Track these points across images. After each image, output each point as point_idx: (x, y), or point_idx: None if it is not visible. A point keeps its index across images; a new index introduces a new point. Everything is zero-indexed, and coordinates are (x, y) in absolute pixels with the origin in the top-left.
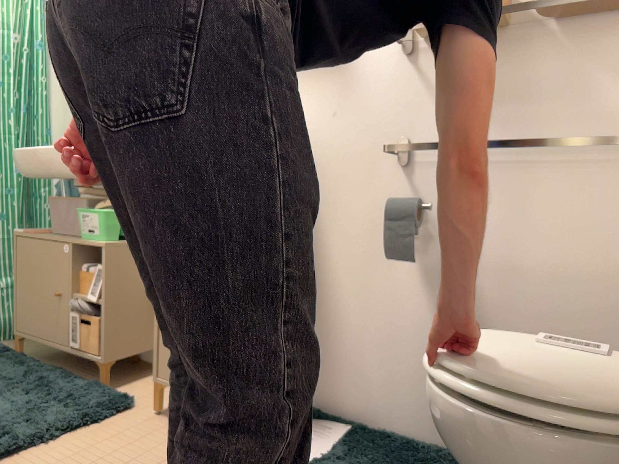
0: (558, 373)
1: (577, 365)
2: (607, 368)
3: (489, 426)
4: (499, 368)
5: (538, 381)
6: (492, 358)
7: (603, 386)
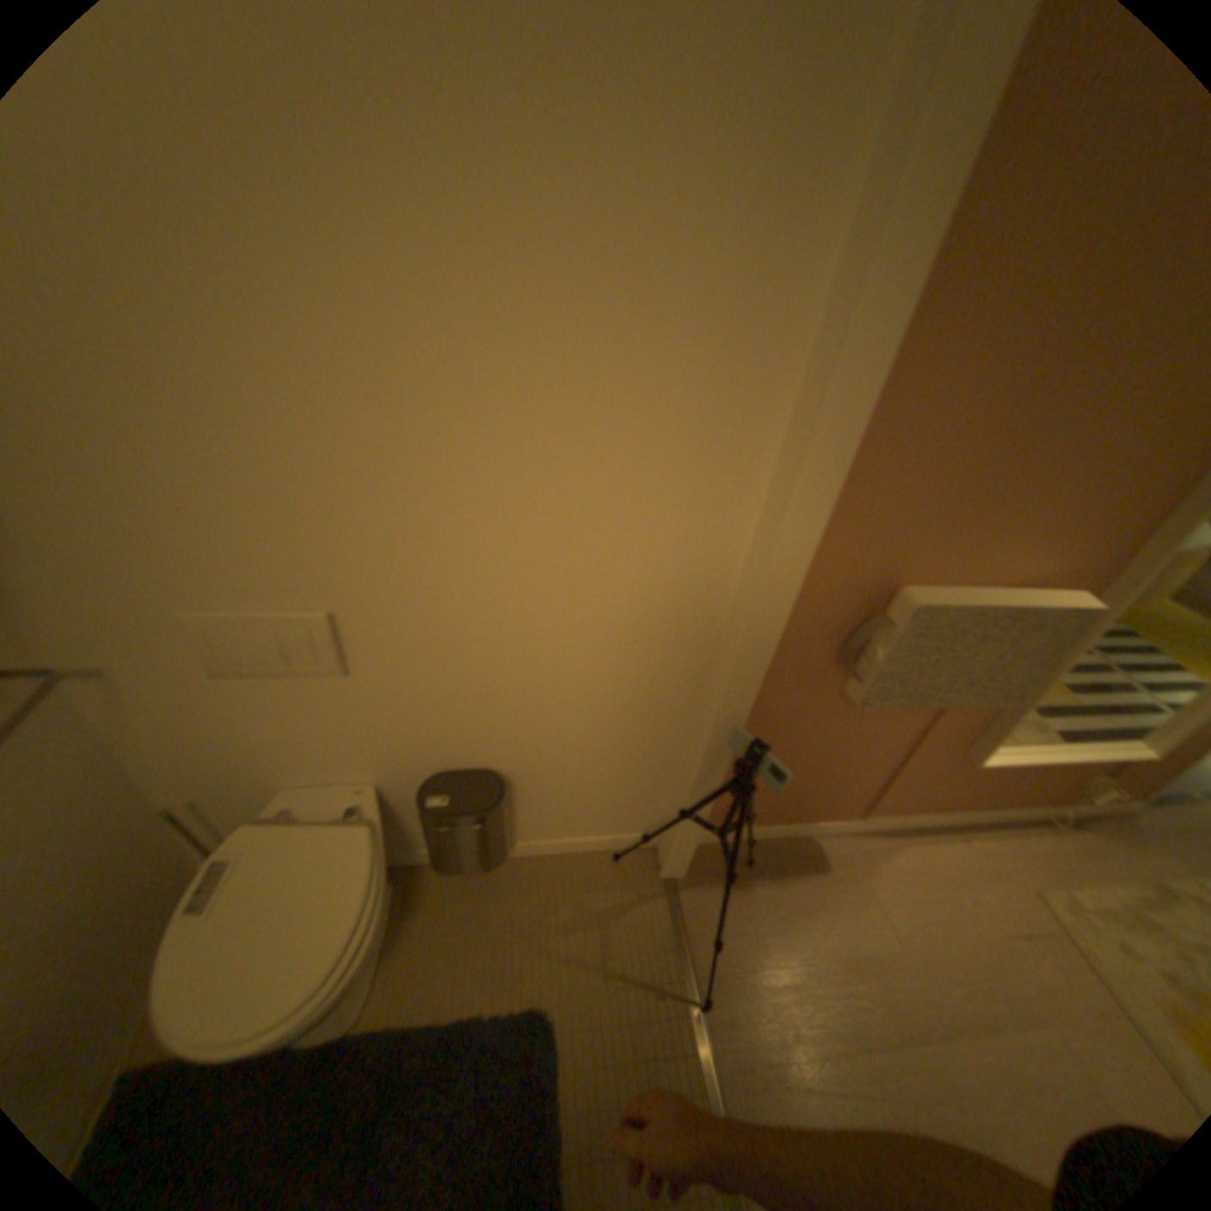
0: (305, 891)
1: (275, 879)
2: (273, 857)
3: (365, 950)
4: (311, 940)
5: (336, 902)
6: (280, 954)
7: (329, 858)
